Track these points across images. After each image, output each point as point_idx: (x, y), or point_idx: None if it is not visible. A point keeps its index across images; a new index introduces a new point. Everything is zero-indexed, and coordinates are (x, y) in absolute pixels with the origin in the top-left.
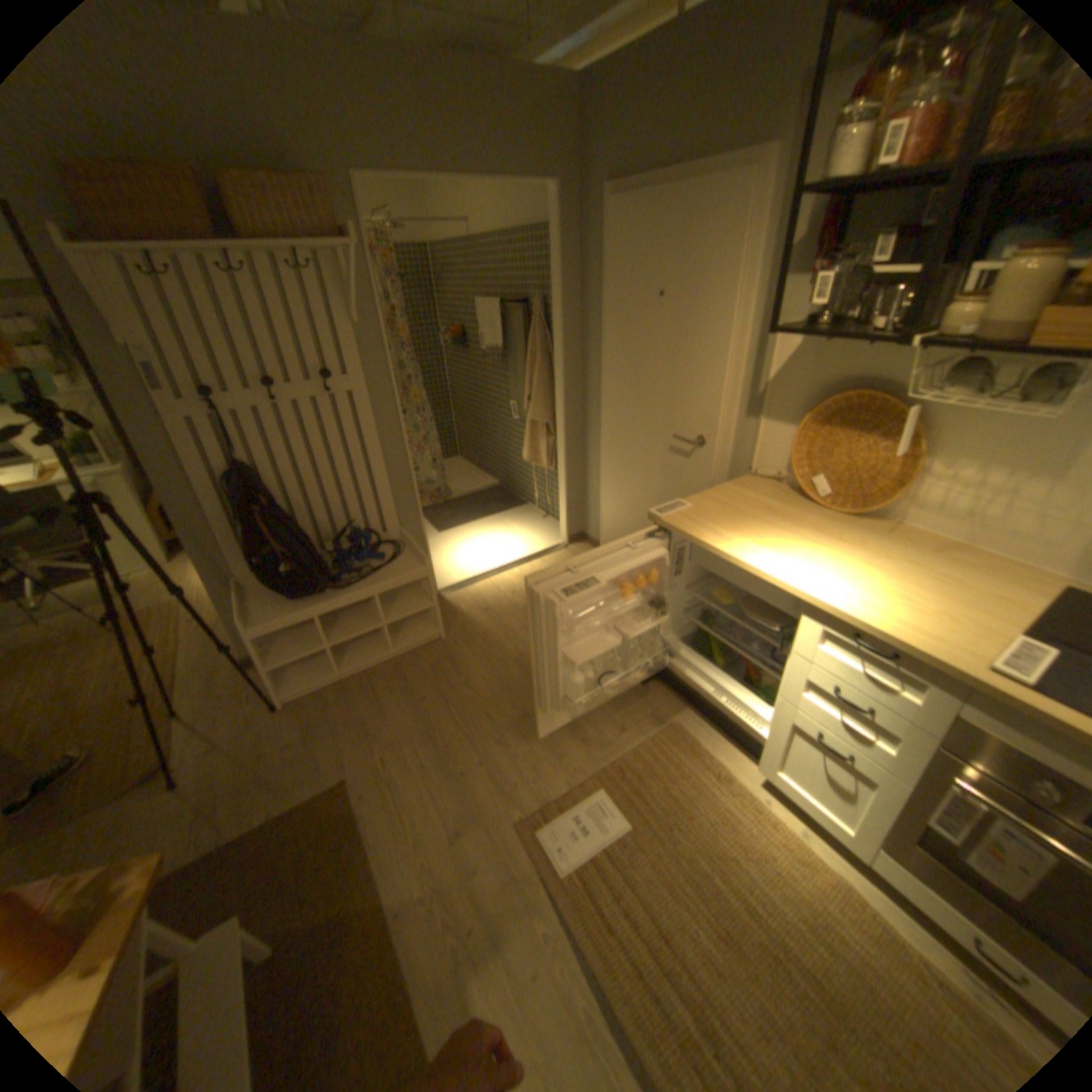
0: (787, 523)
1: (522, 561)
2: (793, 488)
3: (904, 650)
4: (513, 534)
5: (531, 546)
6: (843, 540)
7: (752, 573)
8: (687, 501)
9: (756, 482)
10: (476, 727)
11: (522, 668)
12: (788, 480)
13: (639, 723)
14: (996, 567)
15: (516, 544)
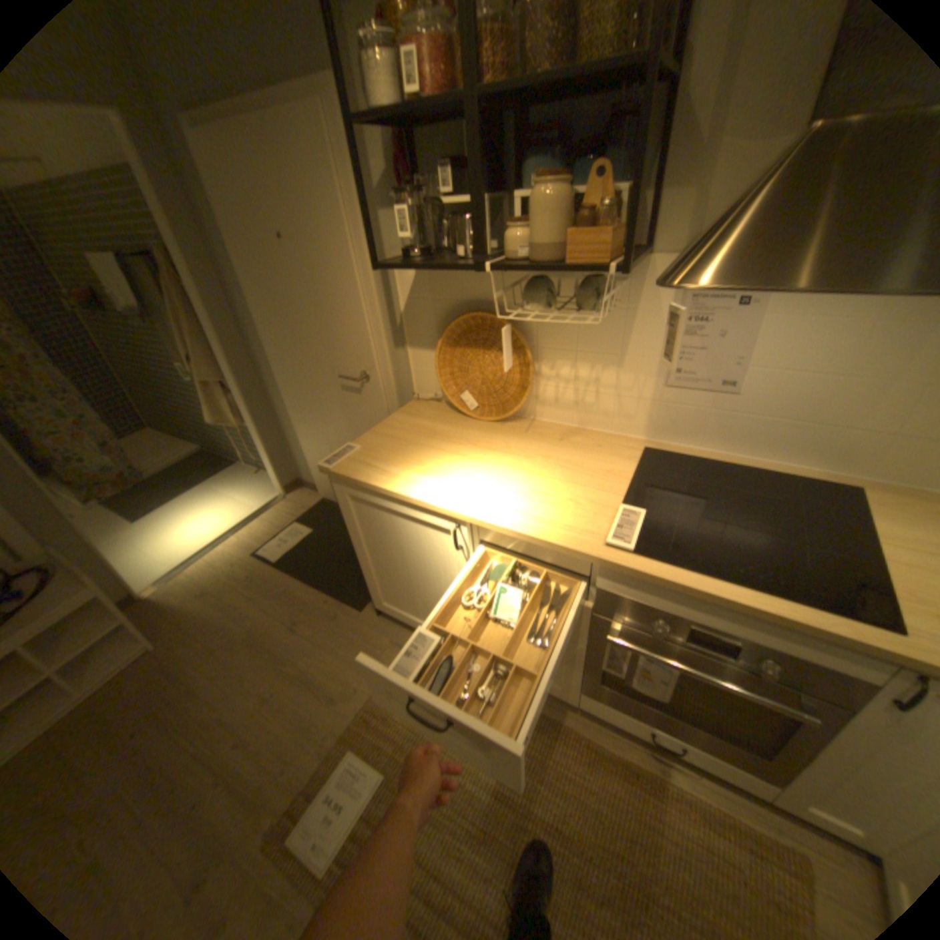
0: (446, 443)
1: (238, 527)
2: (451, 406)
3: (546, 545)
4: (224, 501)
5: (245, 508)
6: (492, 448)
7: (420, 504)
8: (356, 443)
9: (419, 406)
10: (206, 740)
11: (252, 648)
12: (445, 399)
13: (380, 657)
14: (600, 442)
15: (228, 511)
